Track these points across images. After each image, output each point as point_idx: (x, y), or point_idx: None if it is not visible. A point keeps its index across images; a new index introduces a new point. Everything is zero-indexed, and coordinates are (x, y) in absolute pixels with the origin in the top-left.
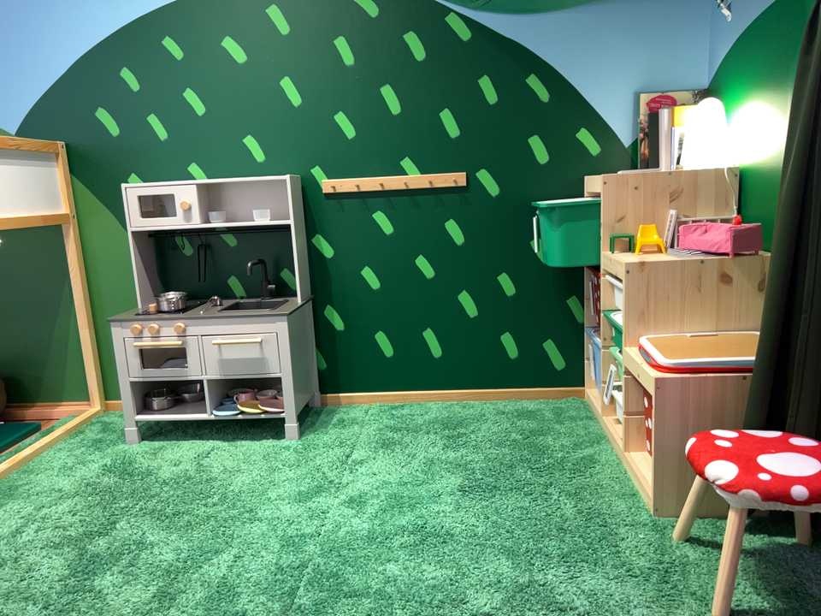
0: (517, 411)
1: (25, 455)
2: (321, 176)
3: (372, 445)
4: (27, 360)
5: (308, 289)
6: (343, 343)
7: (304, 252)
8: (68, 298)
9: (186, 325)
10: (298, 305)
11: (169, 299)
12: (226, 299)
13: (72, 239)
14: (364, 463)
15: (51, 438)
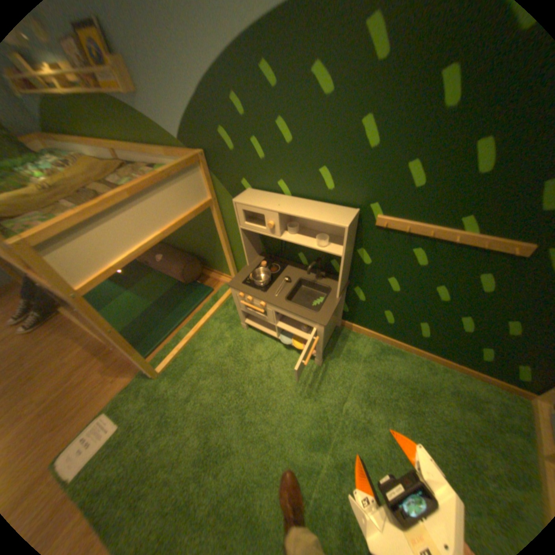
0: (470, 395)
1: (201, 325)
2: (379, 213)
3: (361, 395)
4: (208, 254)
5: (347, 276)
6: (362, 308)
7: (351, 257)
8: (219, 236)
9: (266, 305)
10: (336, 307)
11: (259, 283)
12: (296, 268)
13: (215, 213)
14: (352, 417)
15: (215, 306)
